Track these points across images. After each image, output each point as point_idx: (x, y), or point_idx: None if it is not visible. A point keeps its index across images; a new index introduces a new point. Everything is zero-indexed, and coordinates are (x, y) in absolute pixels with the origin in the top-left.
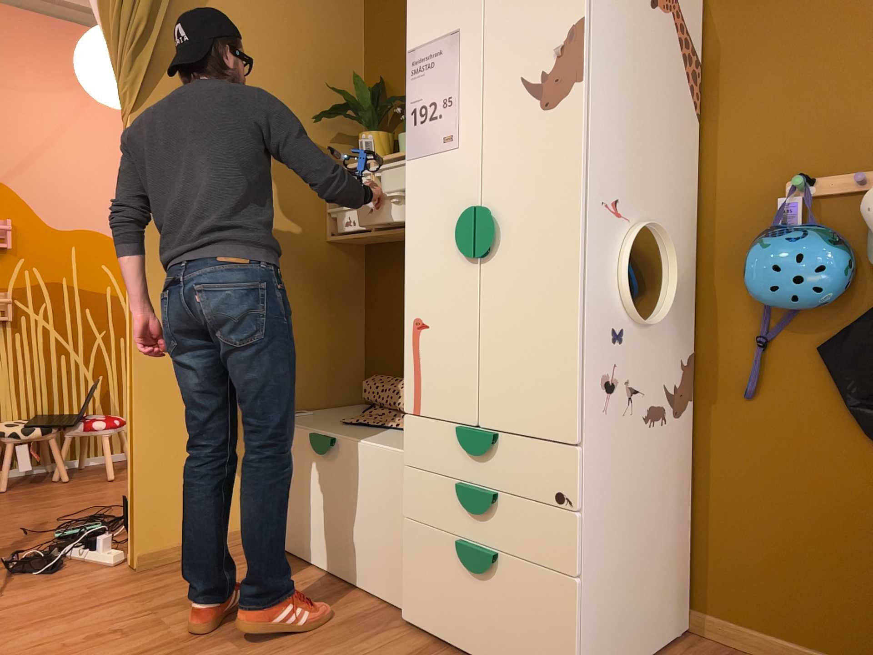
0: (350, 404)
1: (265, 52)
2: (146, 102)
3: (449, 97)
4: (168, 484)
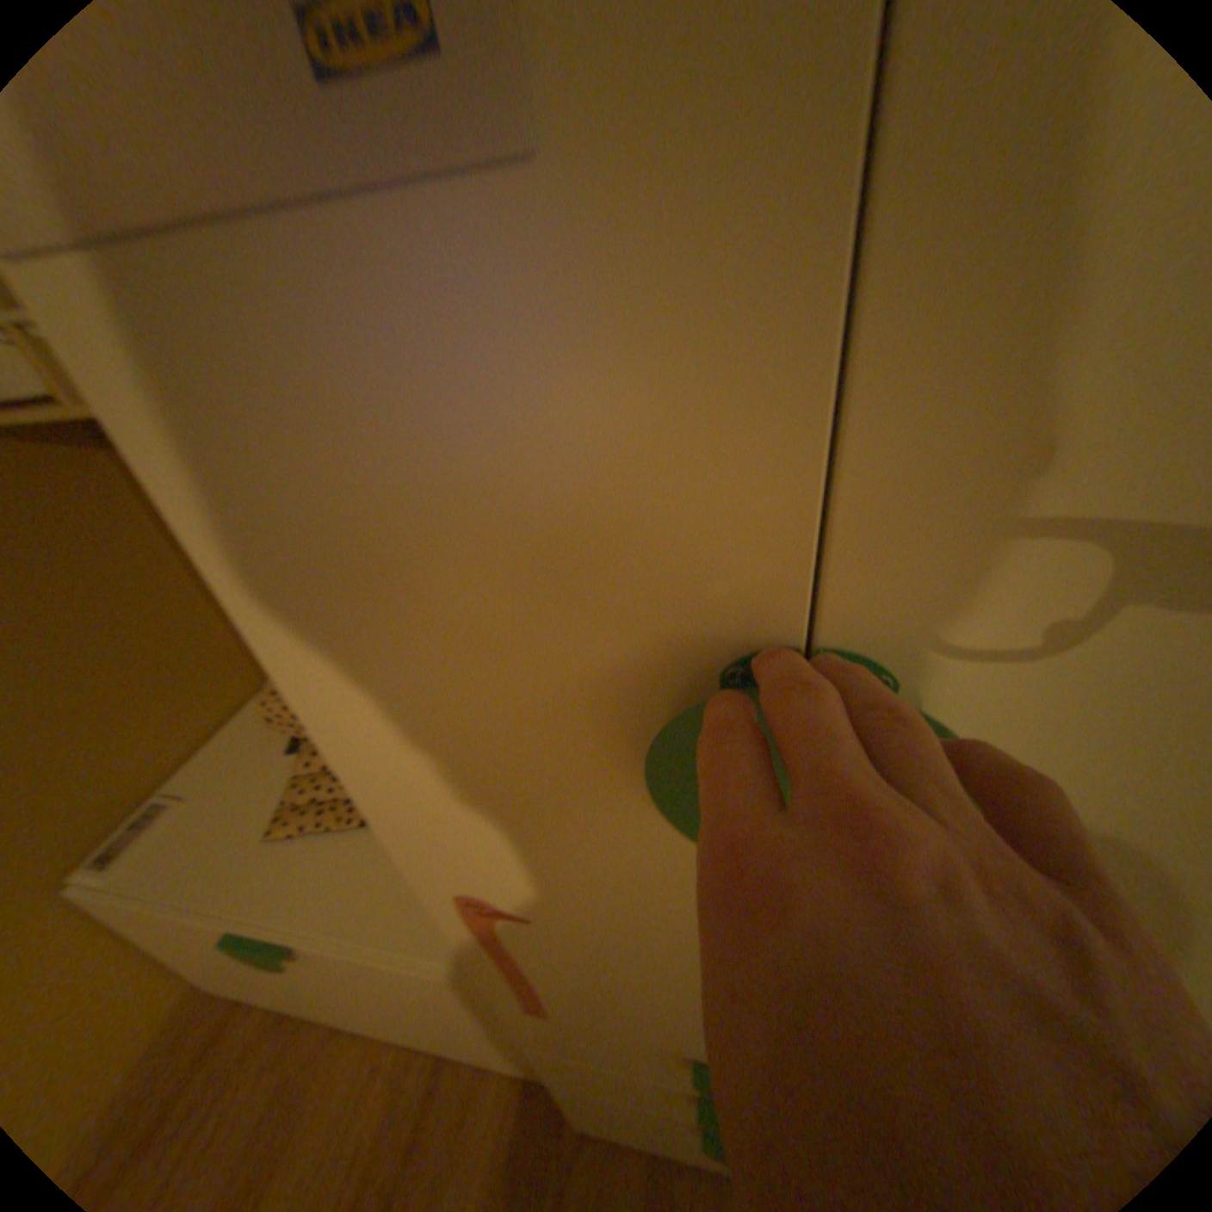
0: (245, 701)
1: None
2: None
3: None
4: None
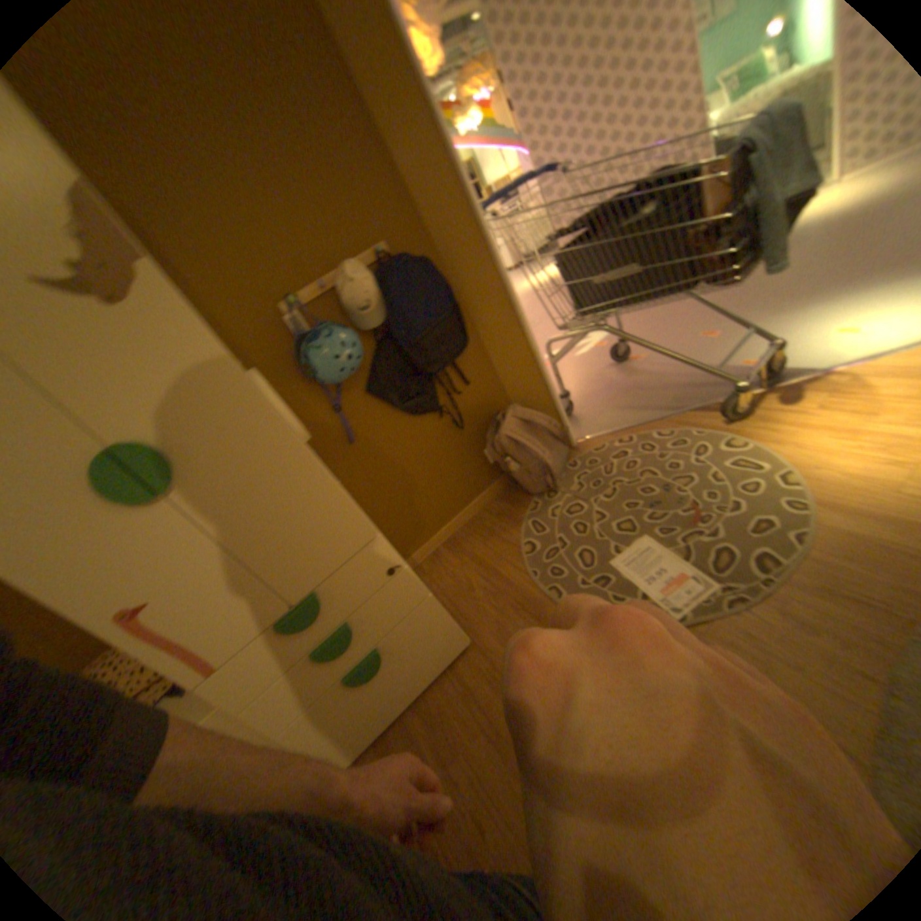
0: None
1: None
2: None
3: None
4: None
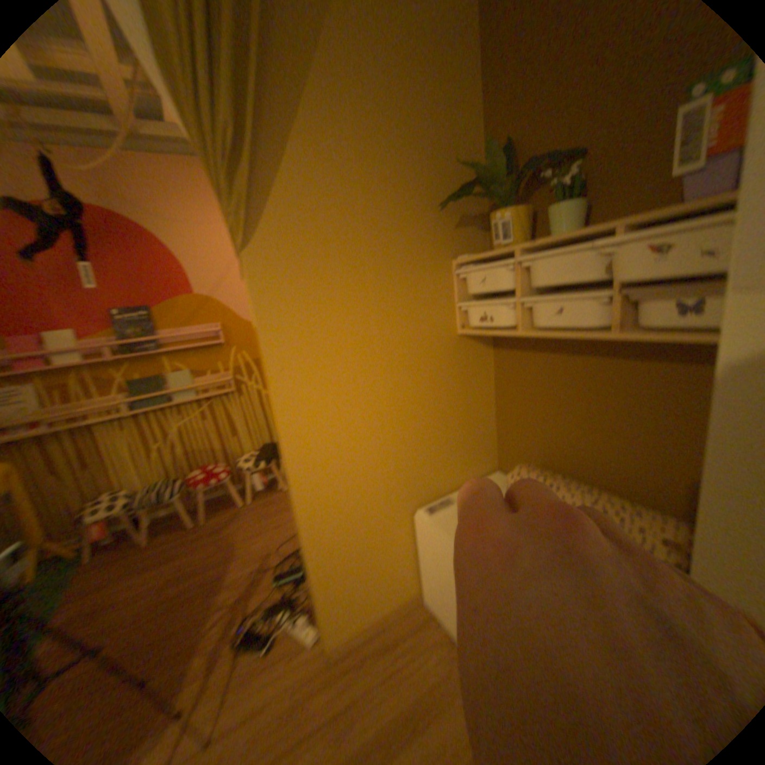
0: (487, 471)
1: (378, 131)
2: (255, 229)
3: None
4: (345, 586)
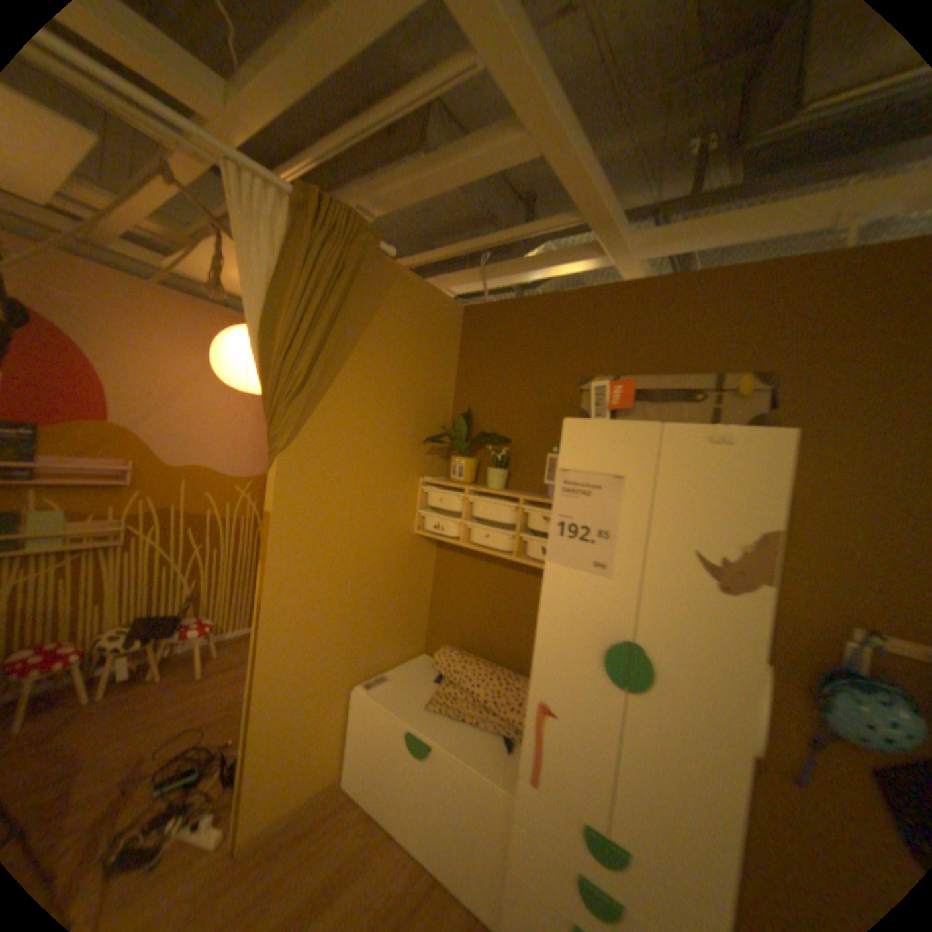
0: (415, 655)
1: (389, 389)
2: (292, 442)
3: (605, 531)
4: (273, 770)
